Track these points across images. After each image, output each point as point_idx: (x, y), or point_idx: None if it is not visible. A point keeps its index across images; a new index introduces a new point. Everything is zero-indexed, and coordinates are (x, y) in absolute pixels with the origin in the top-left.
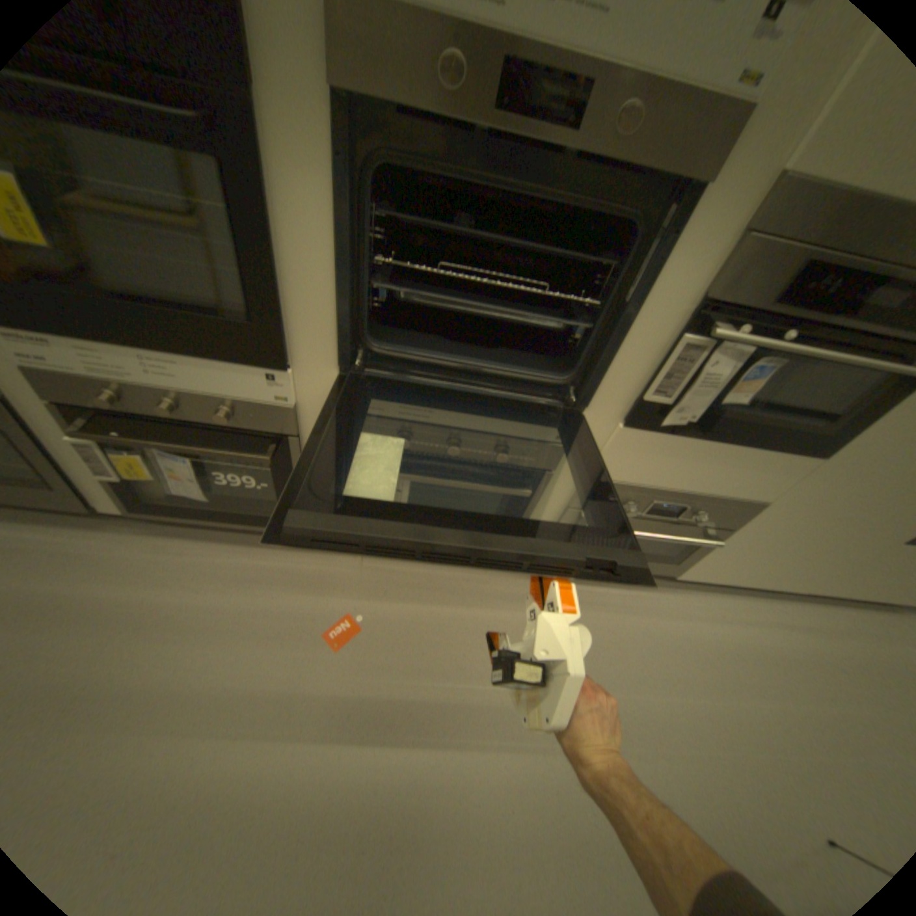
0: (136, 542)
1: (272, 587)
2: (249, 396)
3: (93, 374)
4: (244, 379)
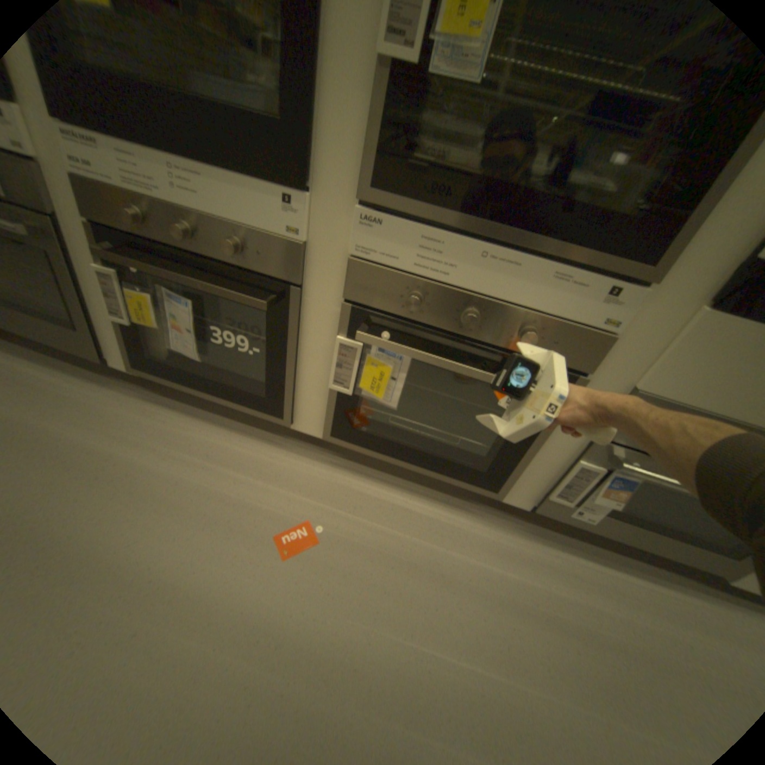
0: (132, 403)
1: (239, 472)
2: (262, 225)
3: (128, 187)
4: (261, 201)
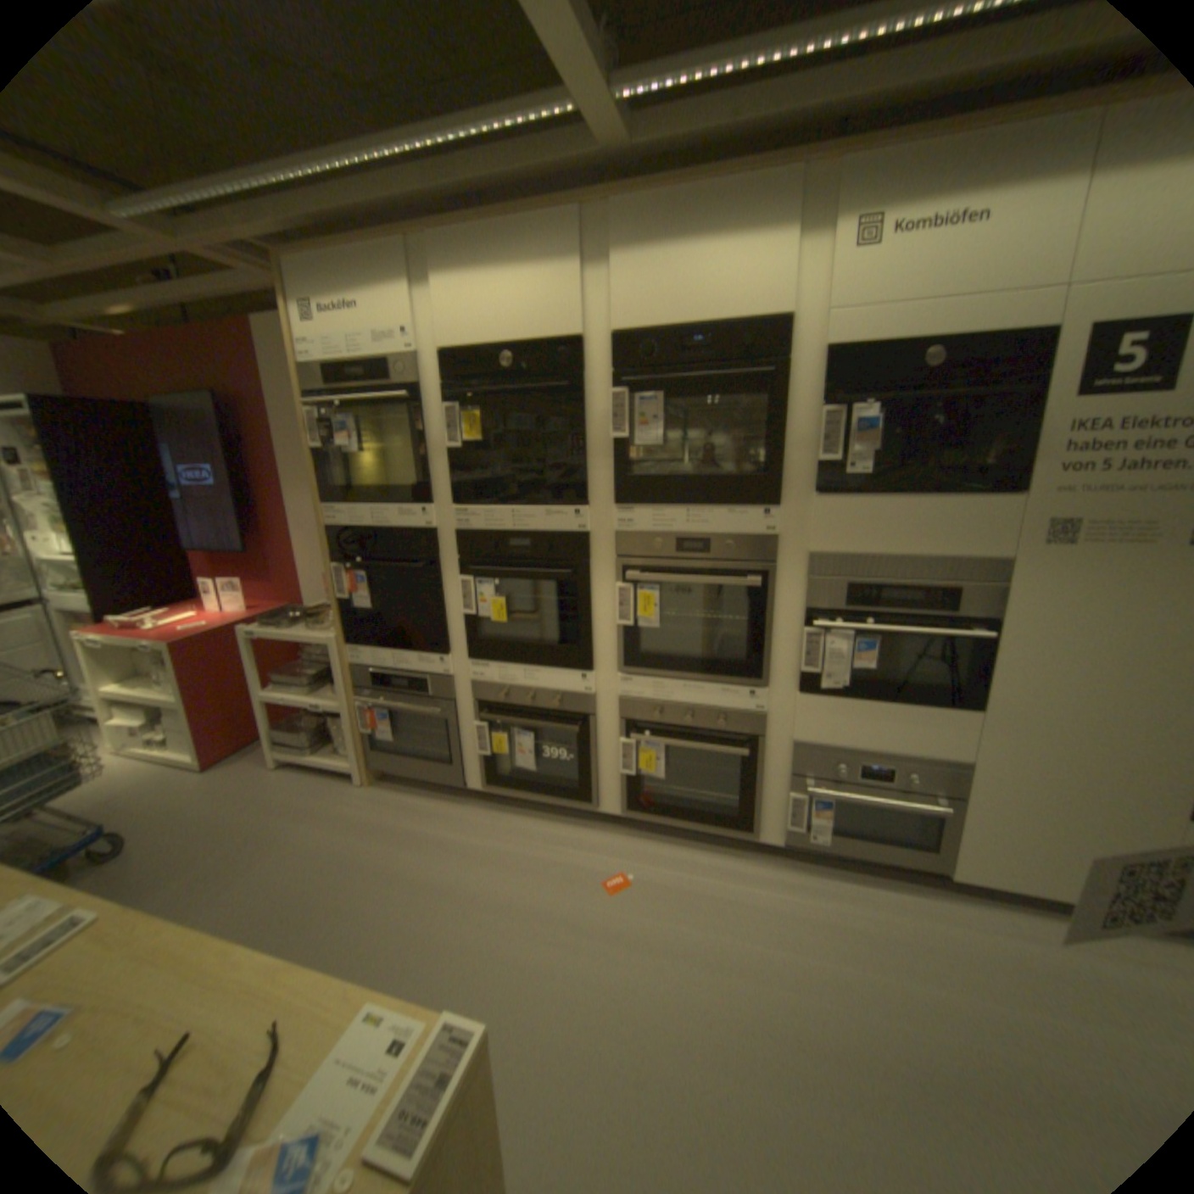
0: (482, 816)
1: (567, 852)
2: (571, 692)
3: (500, 684)
4: (570, 681)
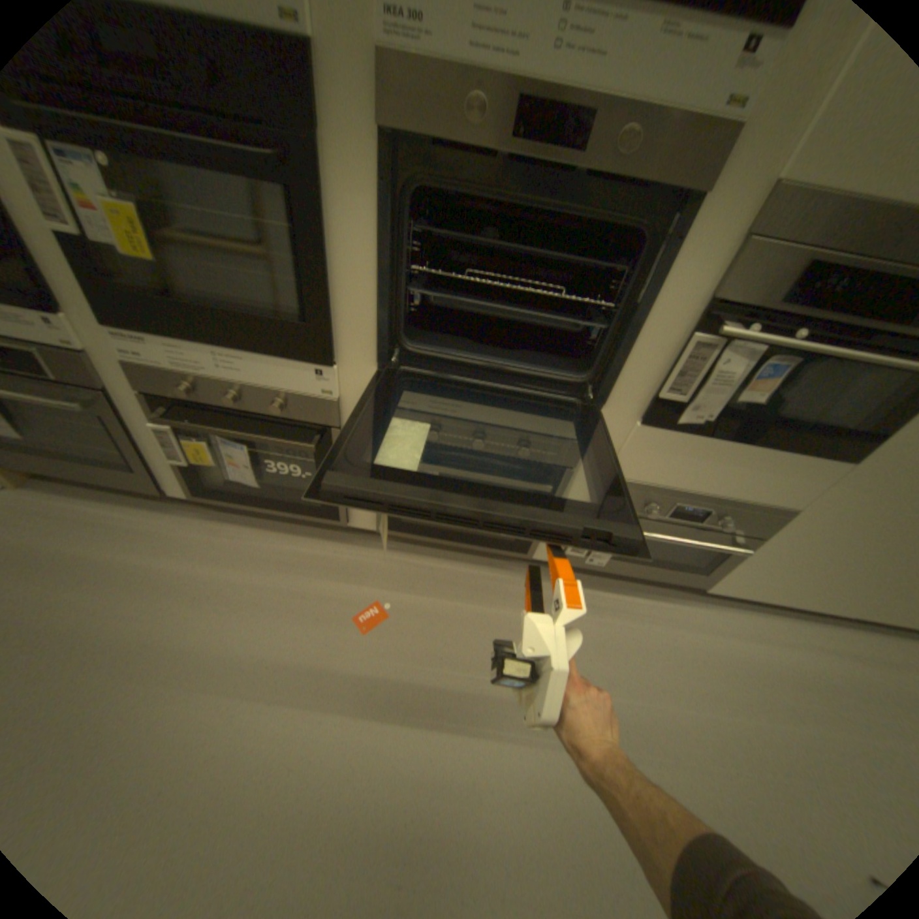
0: (196, 525)
1: (310, 572)
2: (300, 391)
3: (176, 369)
4: (297, 375)
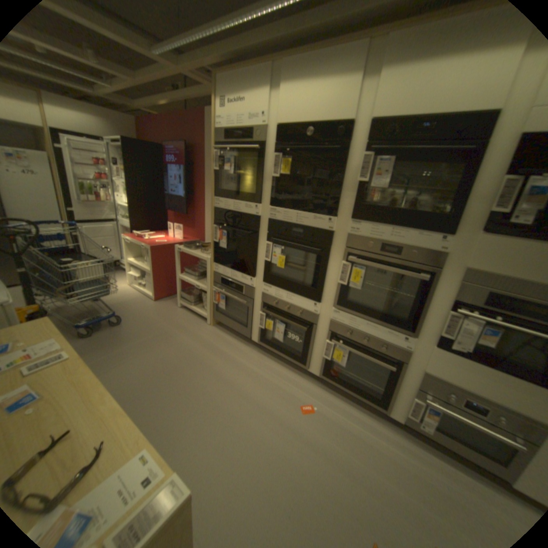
0: (256, 354)
1: (289, 384)
2: (307, 309)
3: (275, 297)
4: (308, 304)
